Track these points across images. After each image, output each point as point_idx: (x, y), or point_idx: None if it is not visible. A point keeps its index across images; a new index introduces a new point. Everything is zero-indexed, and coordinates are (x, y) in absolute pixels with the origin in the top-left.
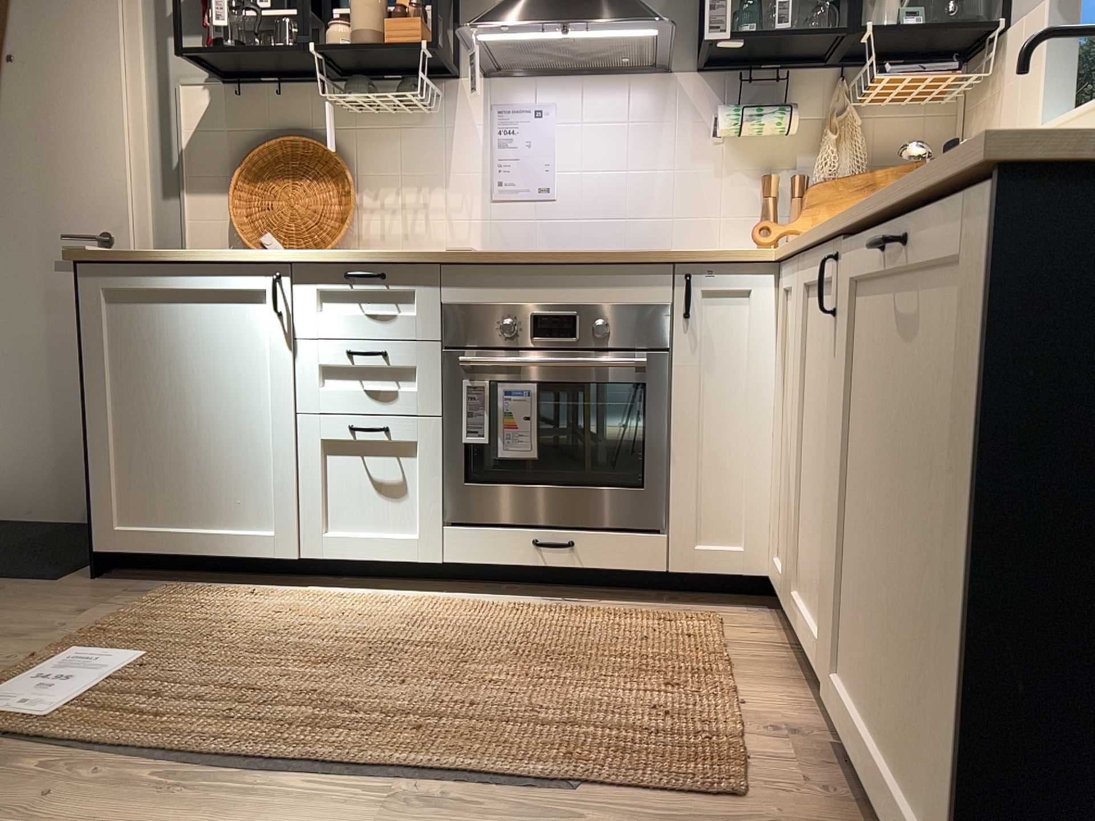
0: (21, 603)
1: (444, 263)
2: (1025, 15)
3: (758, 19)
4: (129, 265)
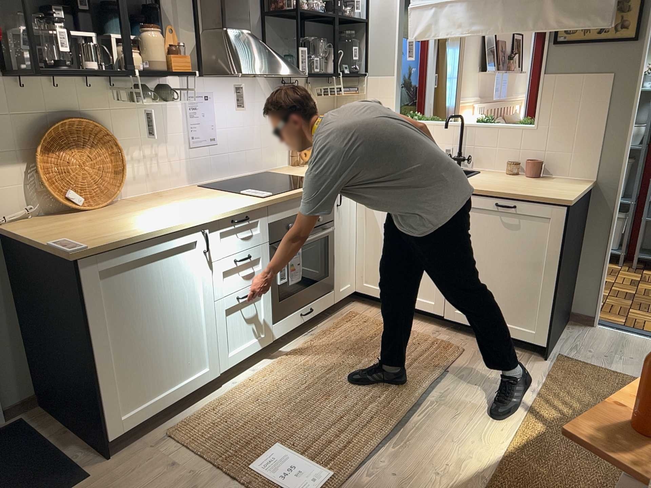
0: None
1: (270, 204)
2: (380, 75)
3: (288, 55)
4: (118, 249)
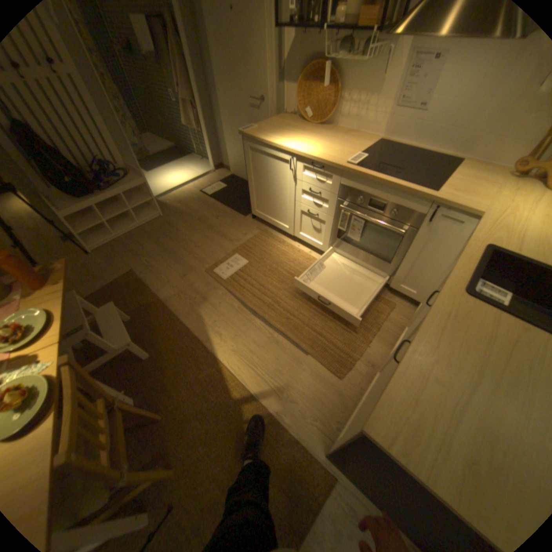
0: (236, 224)
1: (343, 169)
2: None
3: None
4: (254, 140)
